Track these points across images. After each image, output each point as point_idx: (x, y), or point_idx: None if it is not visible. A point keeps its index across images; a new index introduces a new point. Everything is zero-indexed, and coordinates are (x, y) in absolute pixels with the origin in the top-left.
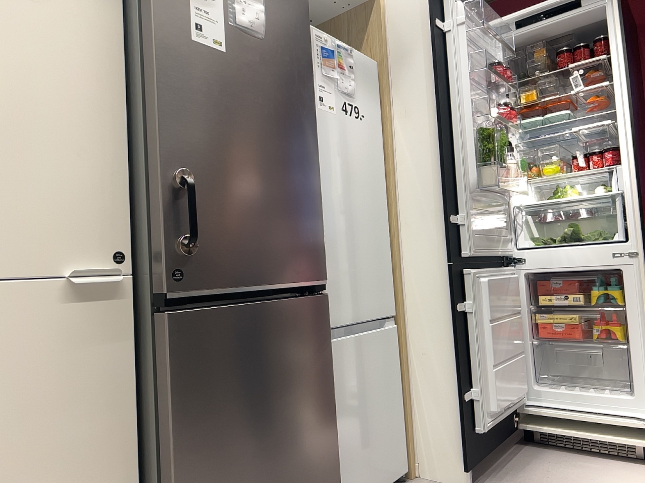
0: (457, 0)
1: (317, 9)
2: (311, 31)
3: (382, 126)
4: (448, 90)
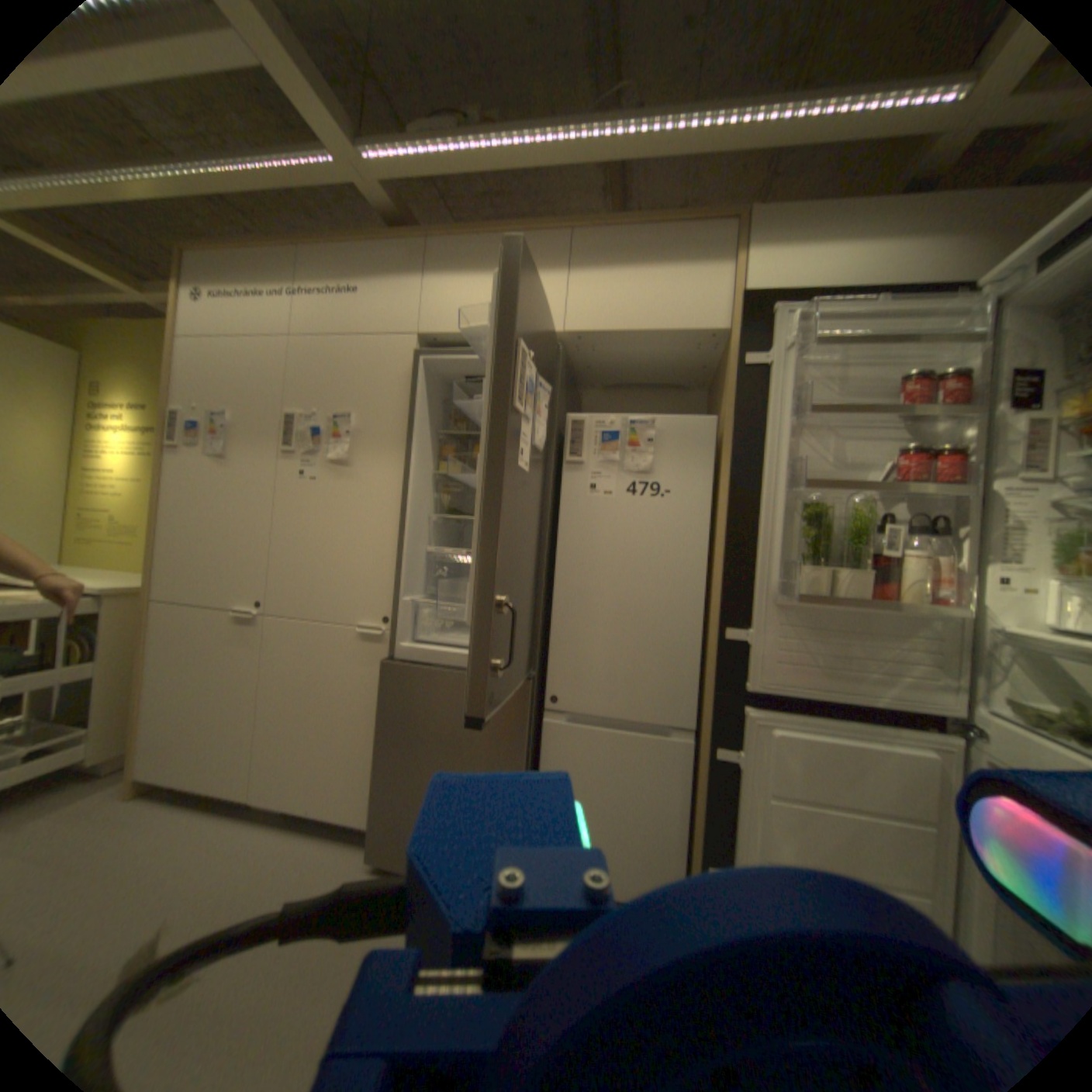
0: (797, 309)
1: (691, 359)
2: (586, 421)
3: (718, 496)
4: (760, 450)
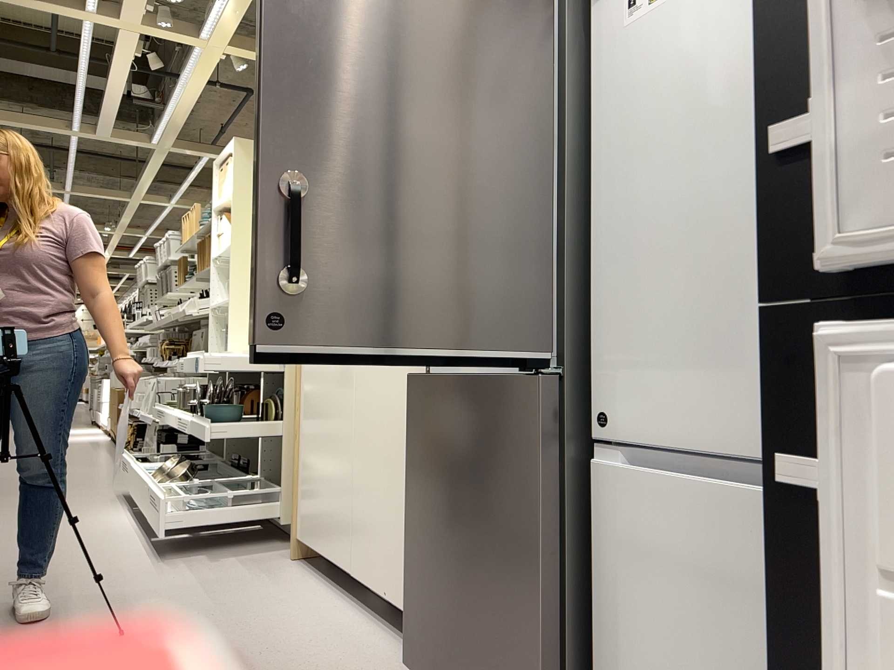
0: None
1: None
2: None
3: None
4: None
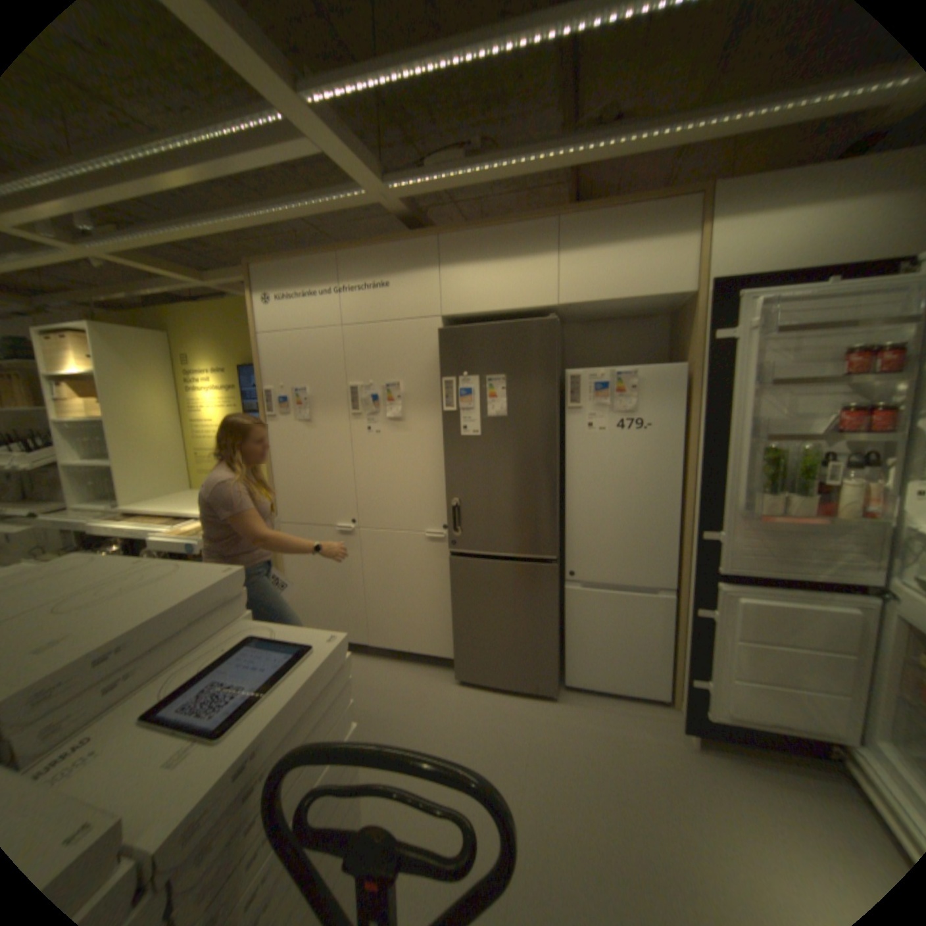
0: (761, 296)
1: (661, 305)
2: (583, 375)
3: (690, 425)
4: (729, 405)
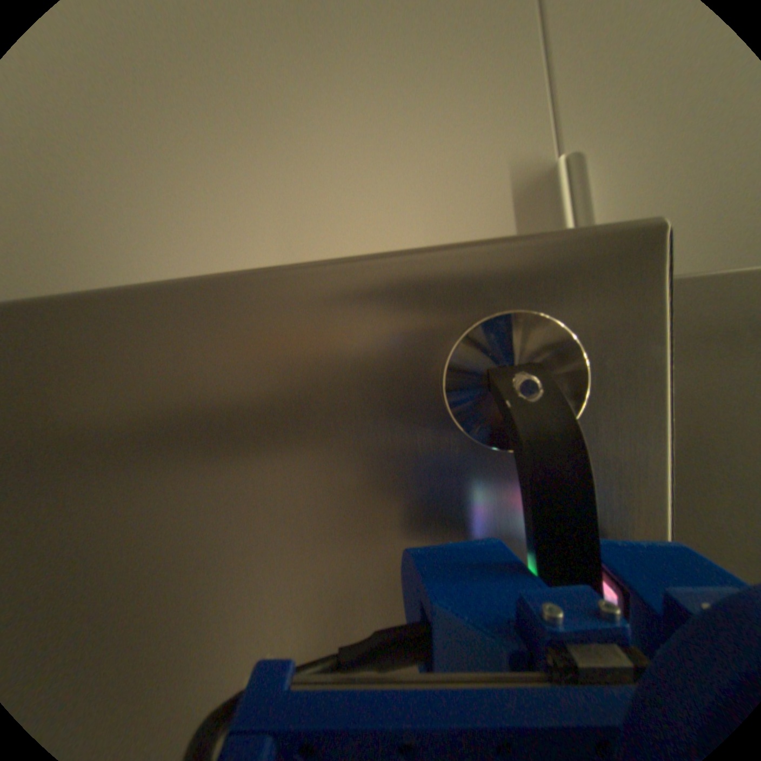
0: None
1: None
2: None
3: None
4: None
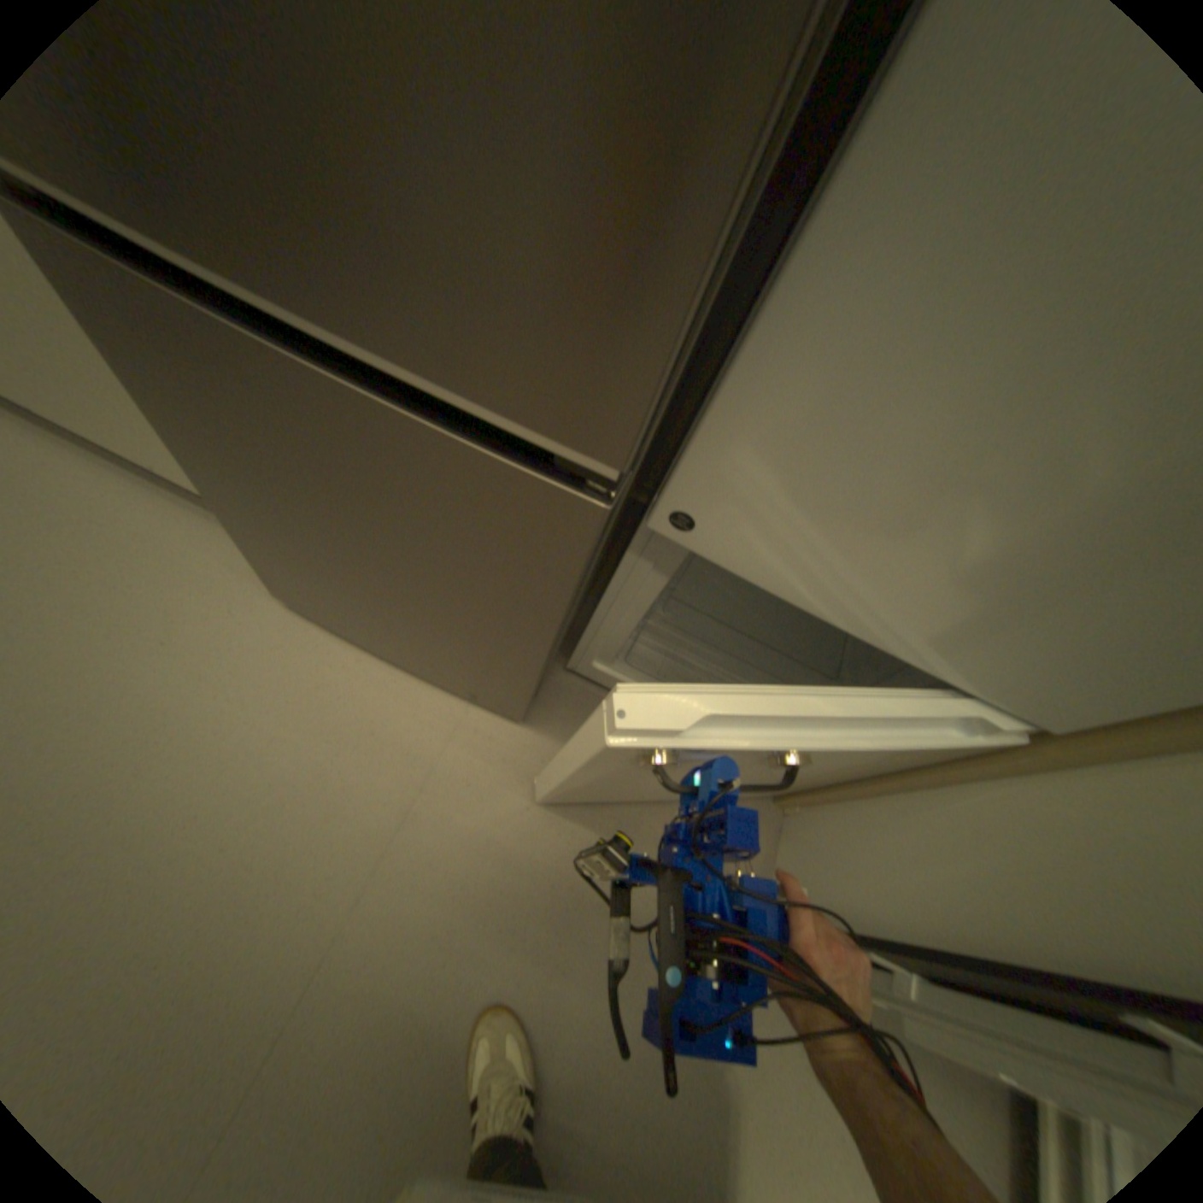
0: None
1: None
2: None
3: None
4: None
